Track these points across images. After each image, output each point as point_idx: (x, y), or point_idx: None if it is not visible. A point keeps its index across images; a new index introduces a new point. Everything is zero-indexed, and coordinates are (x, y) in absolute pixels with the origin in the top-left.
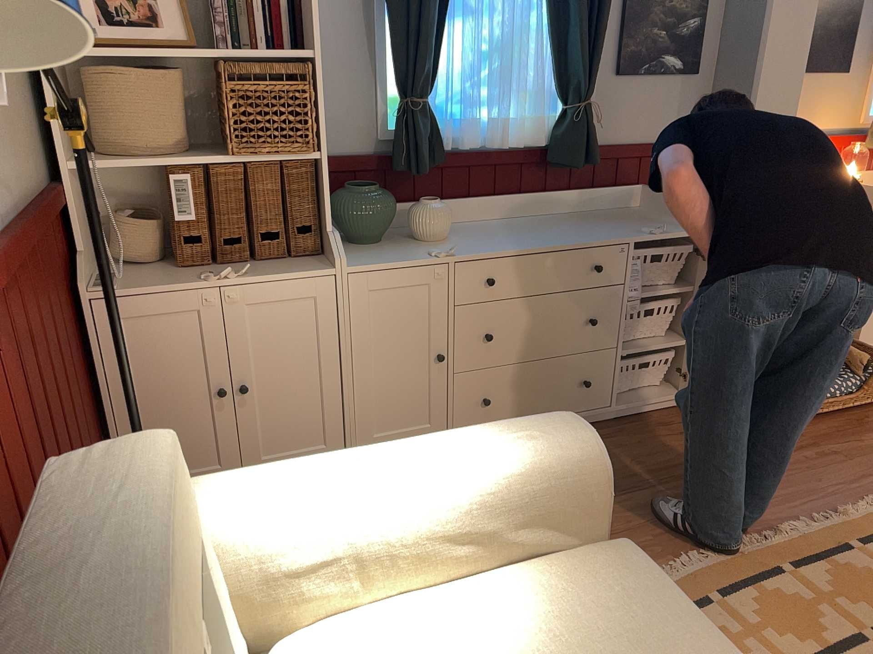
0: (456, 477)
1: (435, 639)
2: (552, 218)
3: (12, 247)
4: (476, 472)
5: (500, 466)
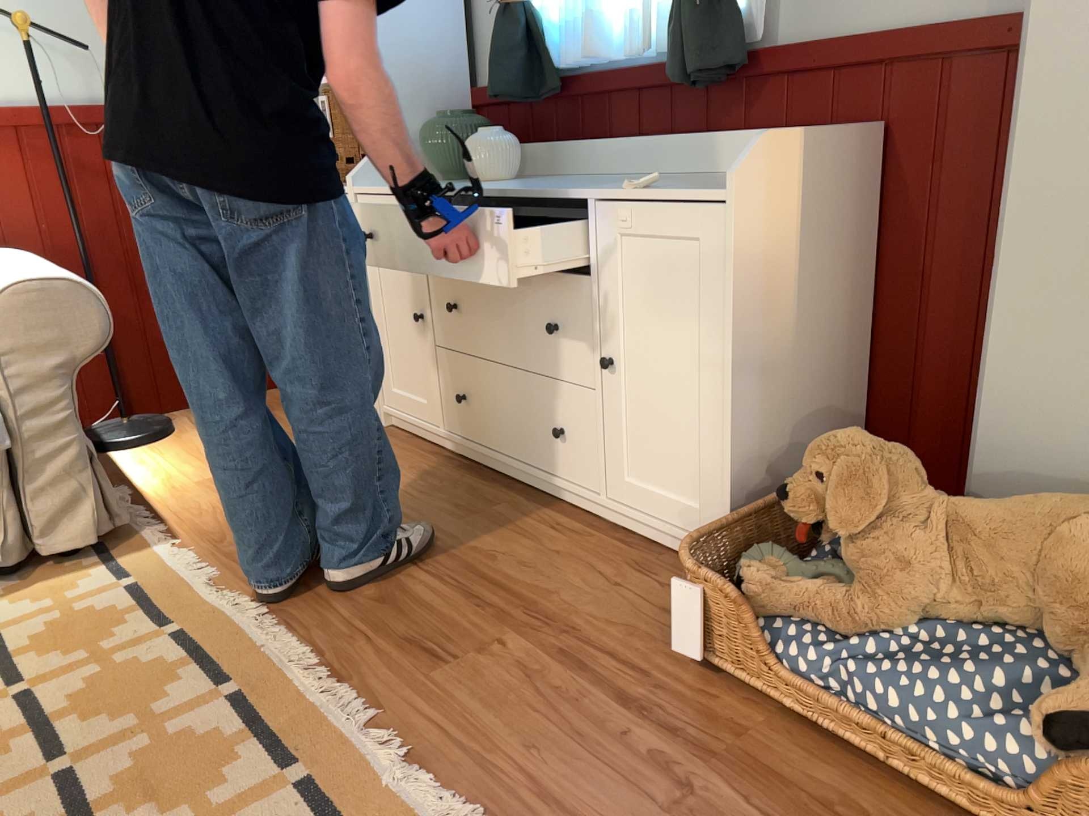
0: None
1: None
2: (676, 176)
3: (92, 115)
4: None
5: None
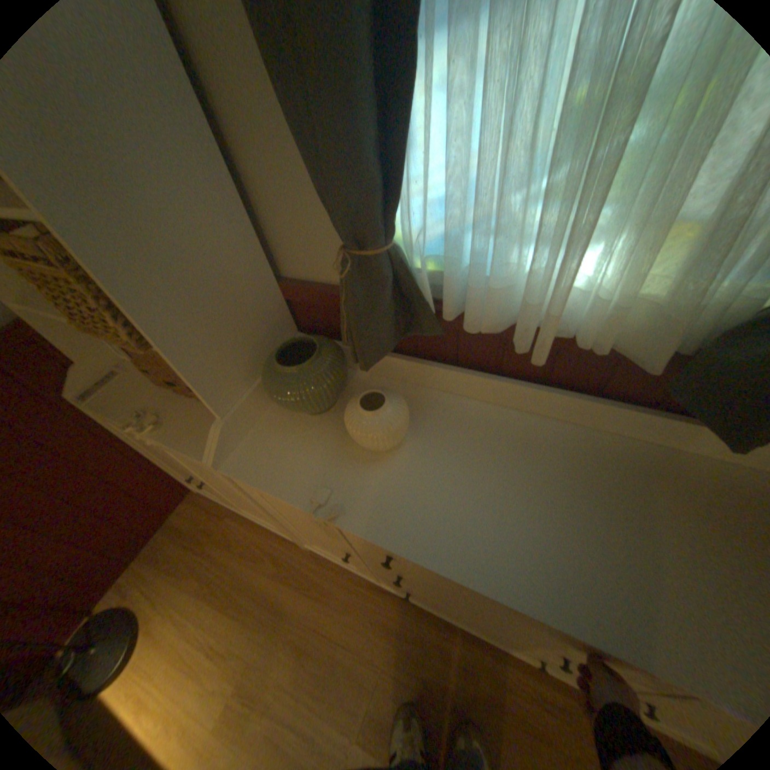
0: None
1: None
2: (638, 458)
3: None
4: None
5: None
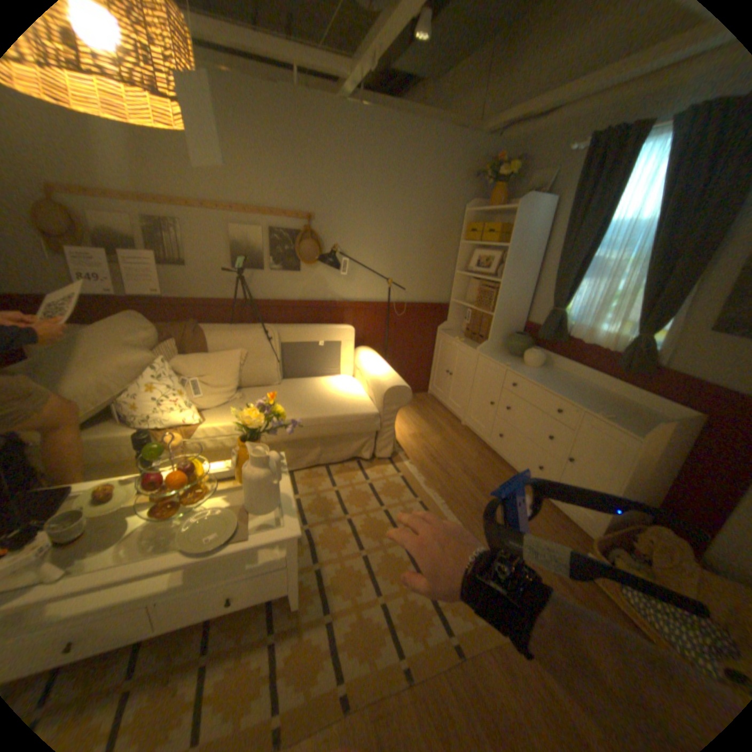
0: (375, 372)
1: (348, 388)
2: (610, 395)
3: (396, 305)
4: (377, 374)
5: (379, 376)
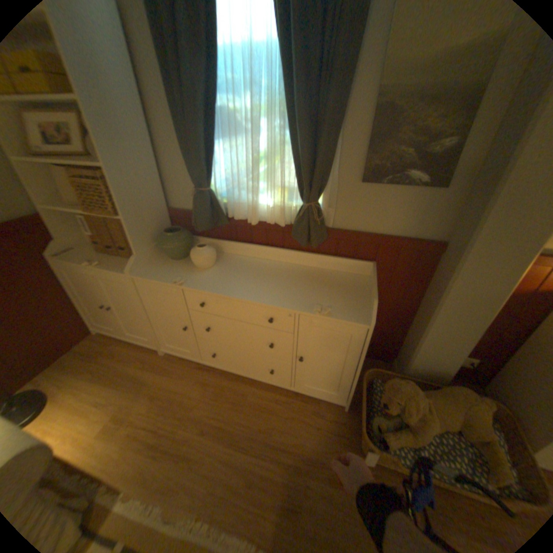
0: None
1: None
2: (294, 268)
3: None
4: None
5: None
